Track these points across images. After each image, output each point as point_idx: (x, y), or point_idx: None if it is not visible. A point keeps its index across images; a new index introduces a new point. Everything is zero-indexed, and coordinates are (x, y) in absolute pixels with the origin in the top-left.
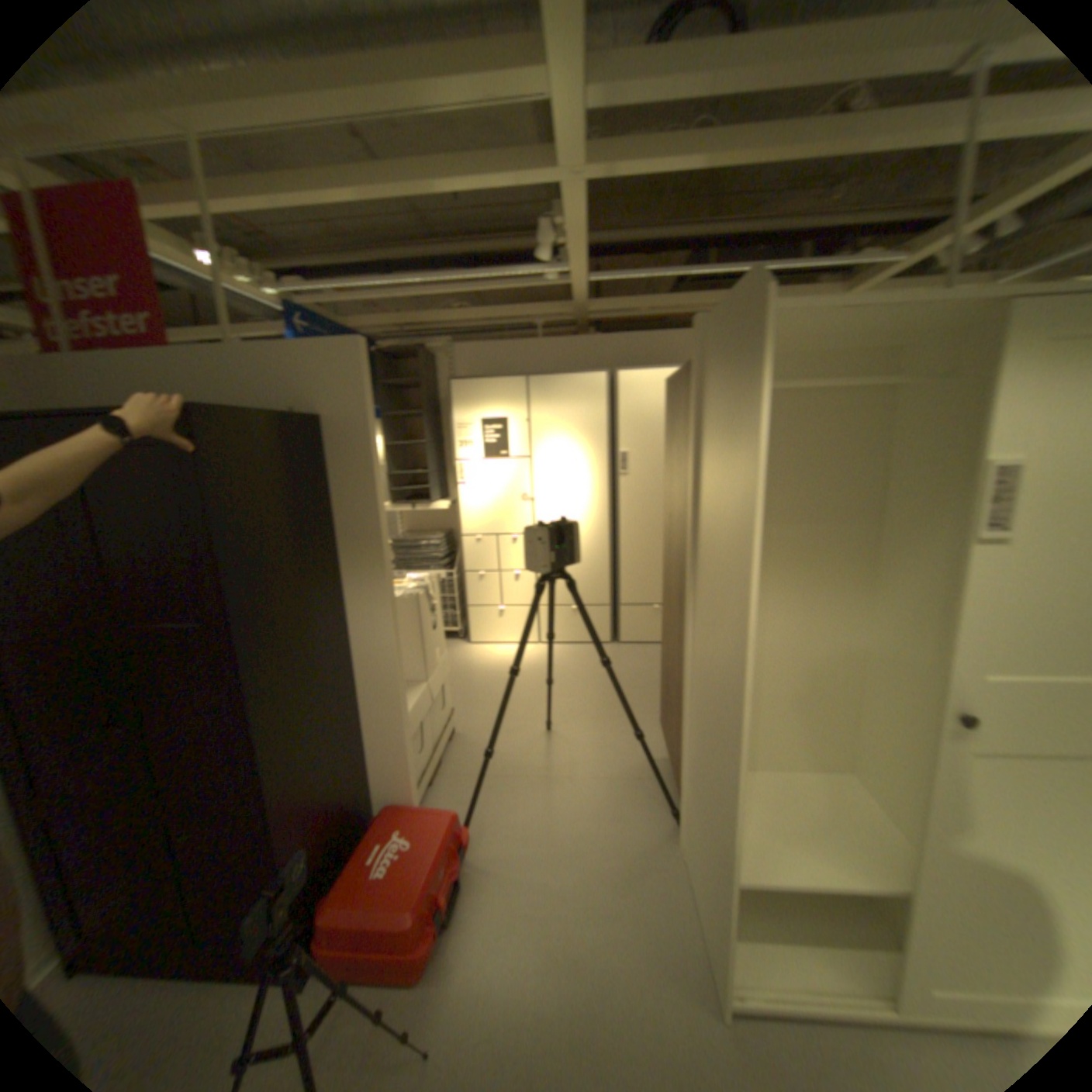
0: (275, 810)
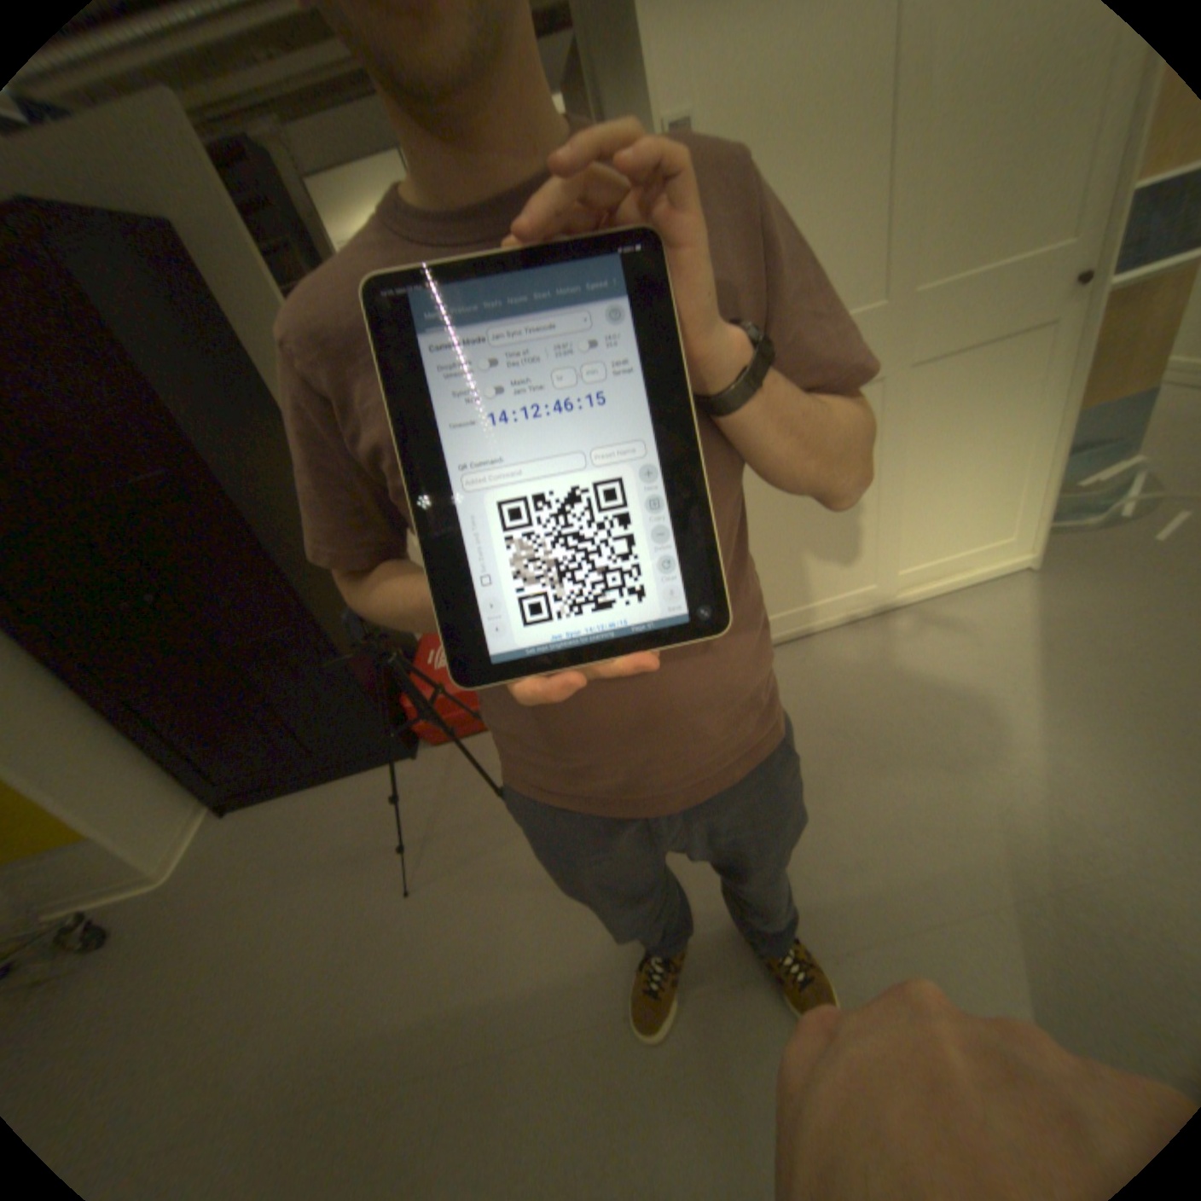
0: (330, 627)
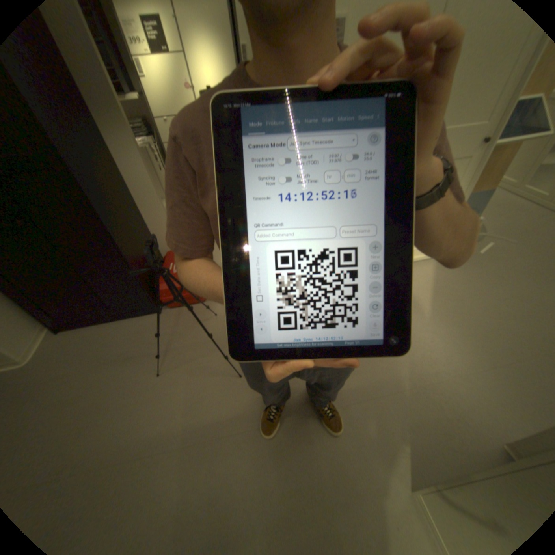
0: (121, 248)
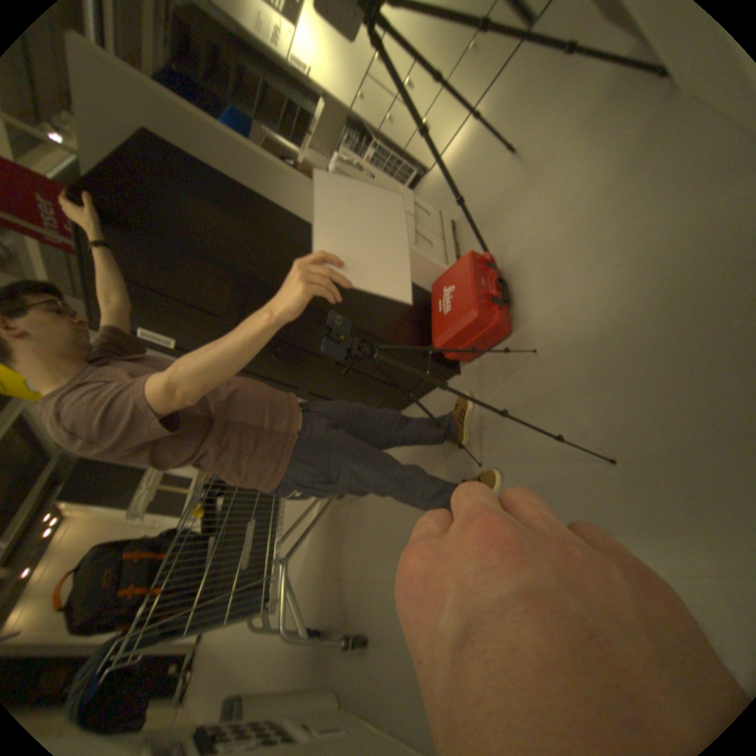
0: (364, 323)
